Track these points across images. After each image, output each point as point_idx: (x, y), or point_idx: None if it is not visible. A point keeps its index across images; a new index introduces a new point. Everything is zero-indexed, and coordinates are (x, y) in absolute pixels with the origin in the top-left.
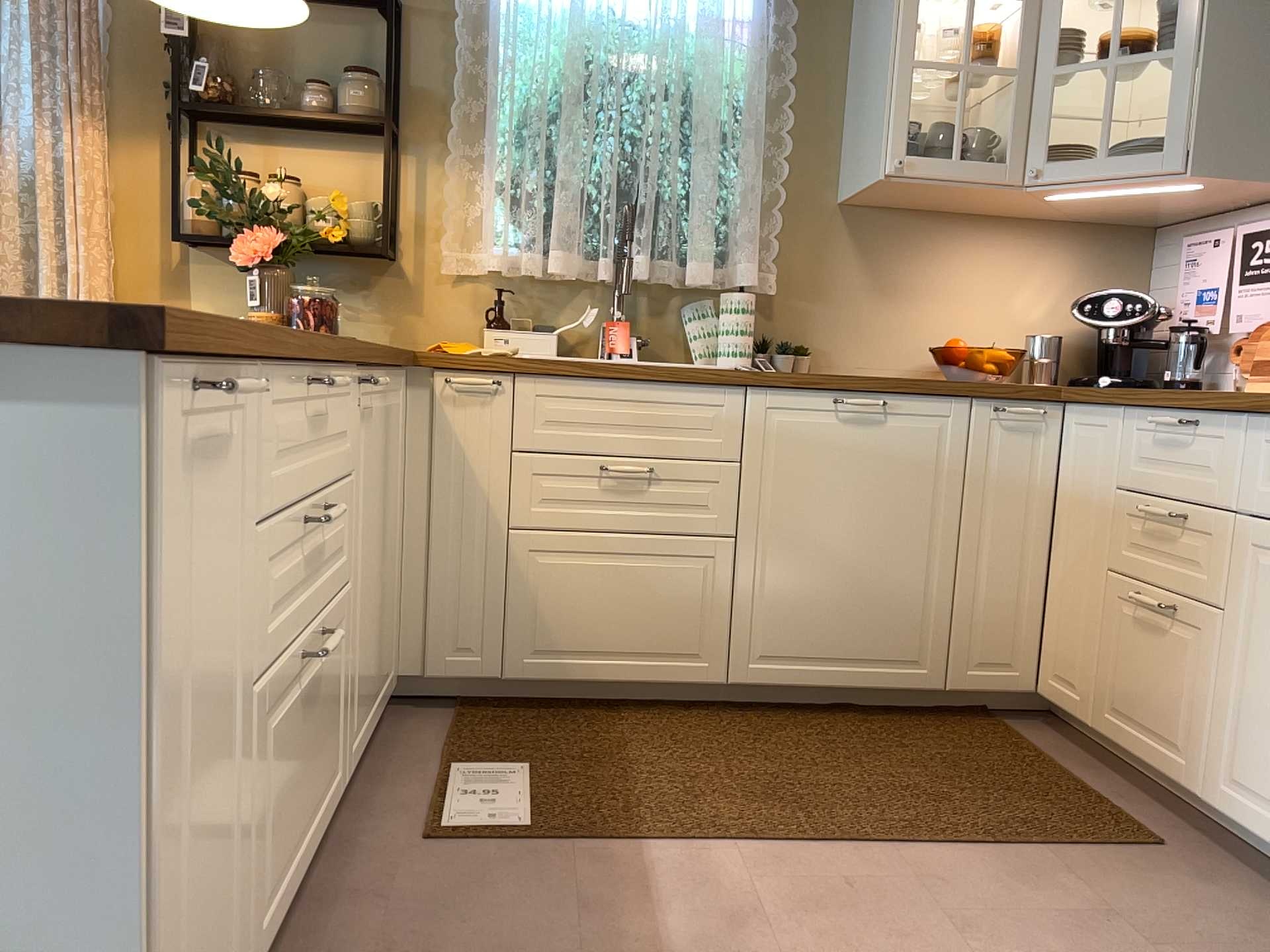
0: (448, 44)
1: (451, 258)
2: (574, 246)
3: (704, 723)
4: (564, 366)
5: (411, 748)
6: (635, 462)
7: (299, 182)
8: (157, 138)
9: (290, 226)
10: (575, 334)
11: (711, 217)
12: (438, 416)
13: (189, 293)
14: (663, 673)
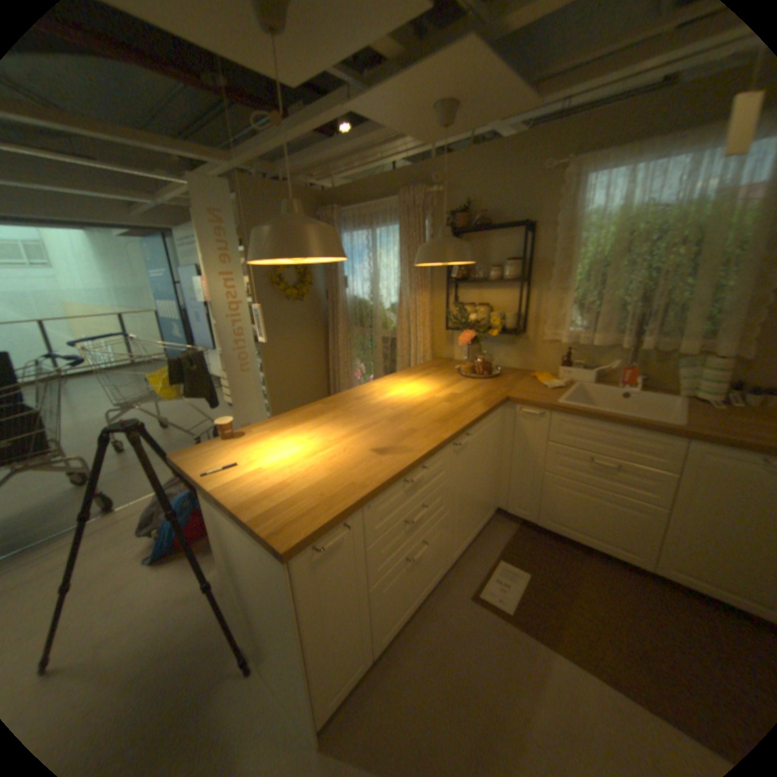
0: (555, 234)
1: (548, 333)
2: (609, 331)
3: (636, 586)
4: (576, 412)
5: (493, 543)
6: (612, 460)
7: (487, 305)
8: (443, 289)
9: (478, 328)
10: (609, 368)
11: (705, 315)
12: (518, 421)
13: (452, 343)
14: (617, 554)
